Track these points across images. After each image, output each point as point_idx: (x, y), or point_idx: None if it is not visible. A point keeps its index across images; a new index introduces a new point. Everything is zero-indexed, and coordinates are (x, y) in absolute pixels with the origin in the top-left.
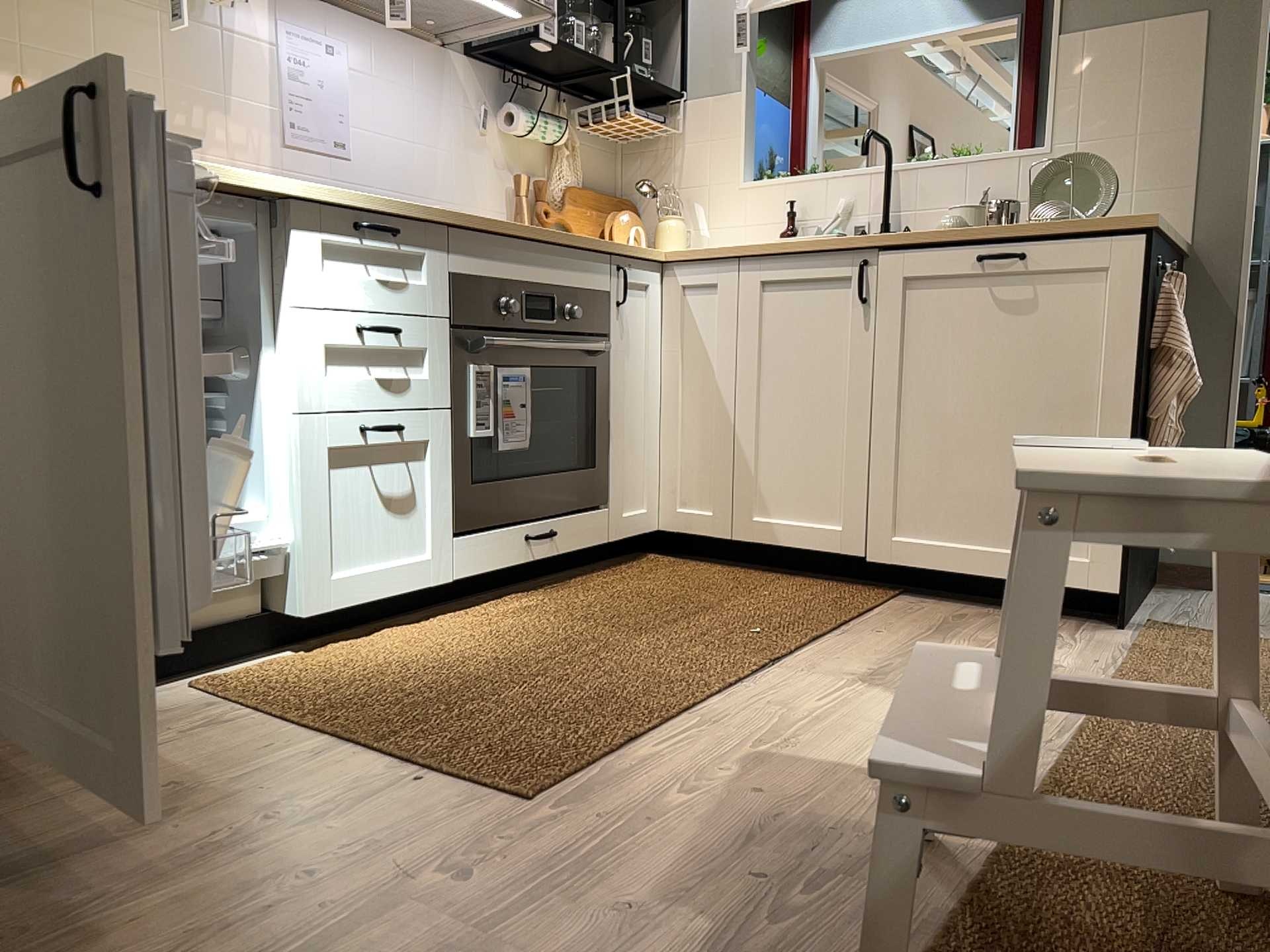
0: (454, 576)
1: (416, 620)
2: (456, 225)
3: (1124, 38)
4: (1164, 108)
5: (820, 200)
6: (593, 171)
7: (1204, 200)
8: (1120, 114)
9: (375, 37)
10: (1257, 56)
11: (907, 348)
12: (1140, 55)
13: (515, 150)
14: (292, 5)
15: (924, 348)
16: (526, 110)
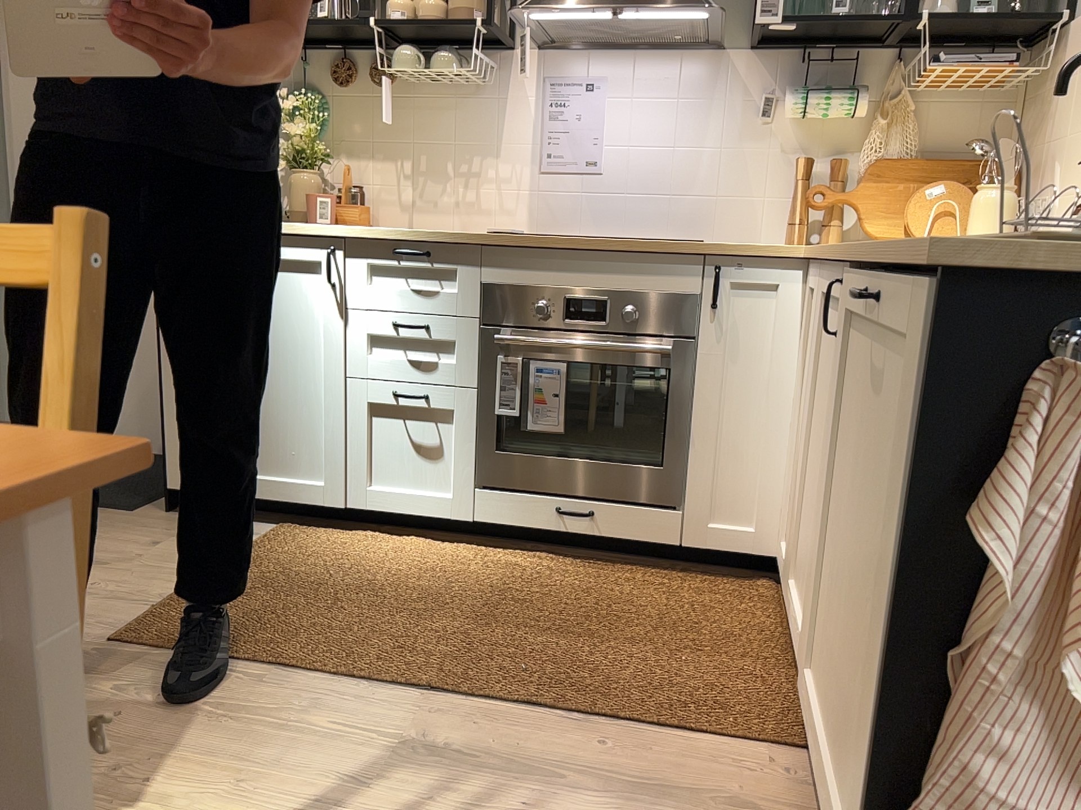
0: (475, 518)
1: (458, 541)
2: (485, 246)
3: None
4: None
5: None
6: (952, 135)
7: None
8: None
9: (633, 65)
10: None
11: (840, 419)
12: None
13: (810, 133)
14: (554, 62)
15: (846, 425)
16: (792, 94)
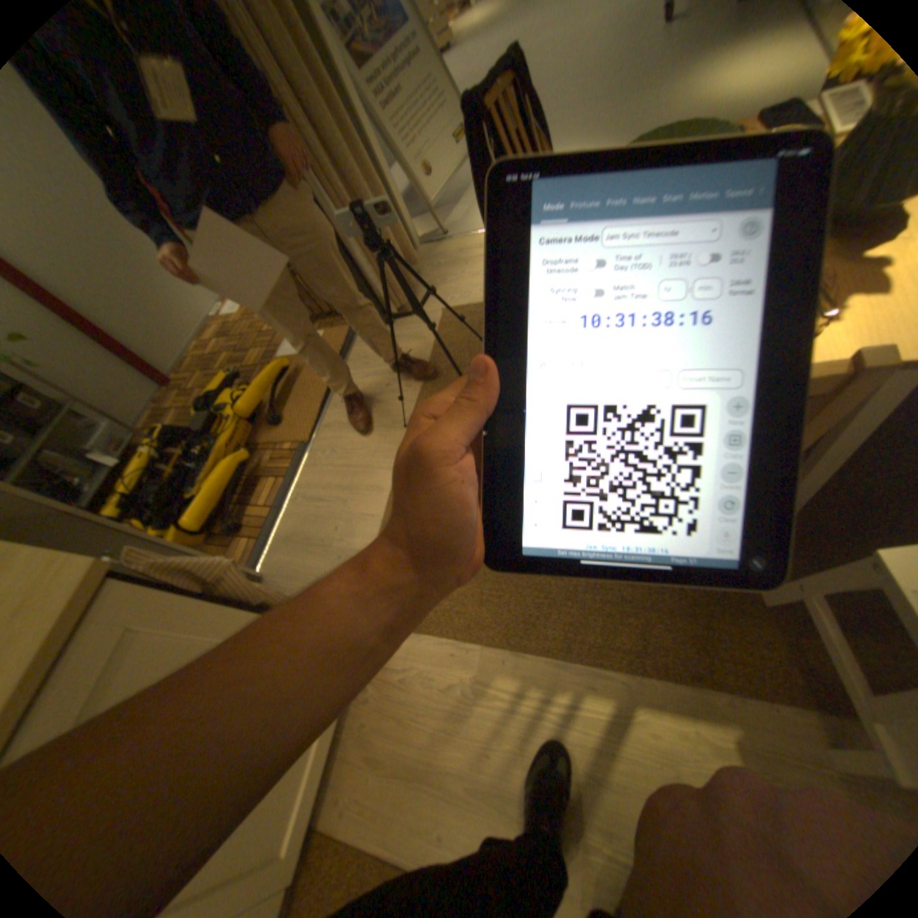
0: None
1: None
2: None
3: None
4: None
5: None
6: None
7: None
8: None
9: None
10: None
11: None
12: None
13: None
14: None
15: None
16: None
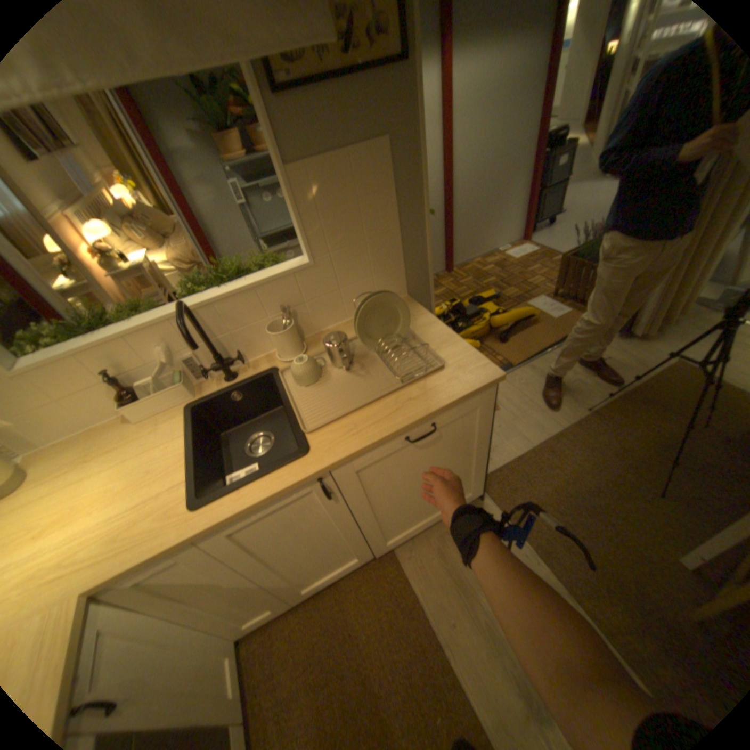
0: None
1: None
2: None
3: (338, 160)
4: (378, 215)
5: (125, 352)
6: None
7: (409, 267)
8: (351, 224)
9: None
10: (423, 169)
11: (367, 493)
12: (352, 174)
13: None
14: None
15: (378, 486)
16: None
